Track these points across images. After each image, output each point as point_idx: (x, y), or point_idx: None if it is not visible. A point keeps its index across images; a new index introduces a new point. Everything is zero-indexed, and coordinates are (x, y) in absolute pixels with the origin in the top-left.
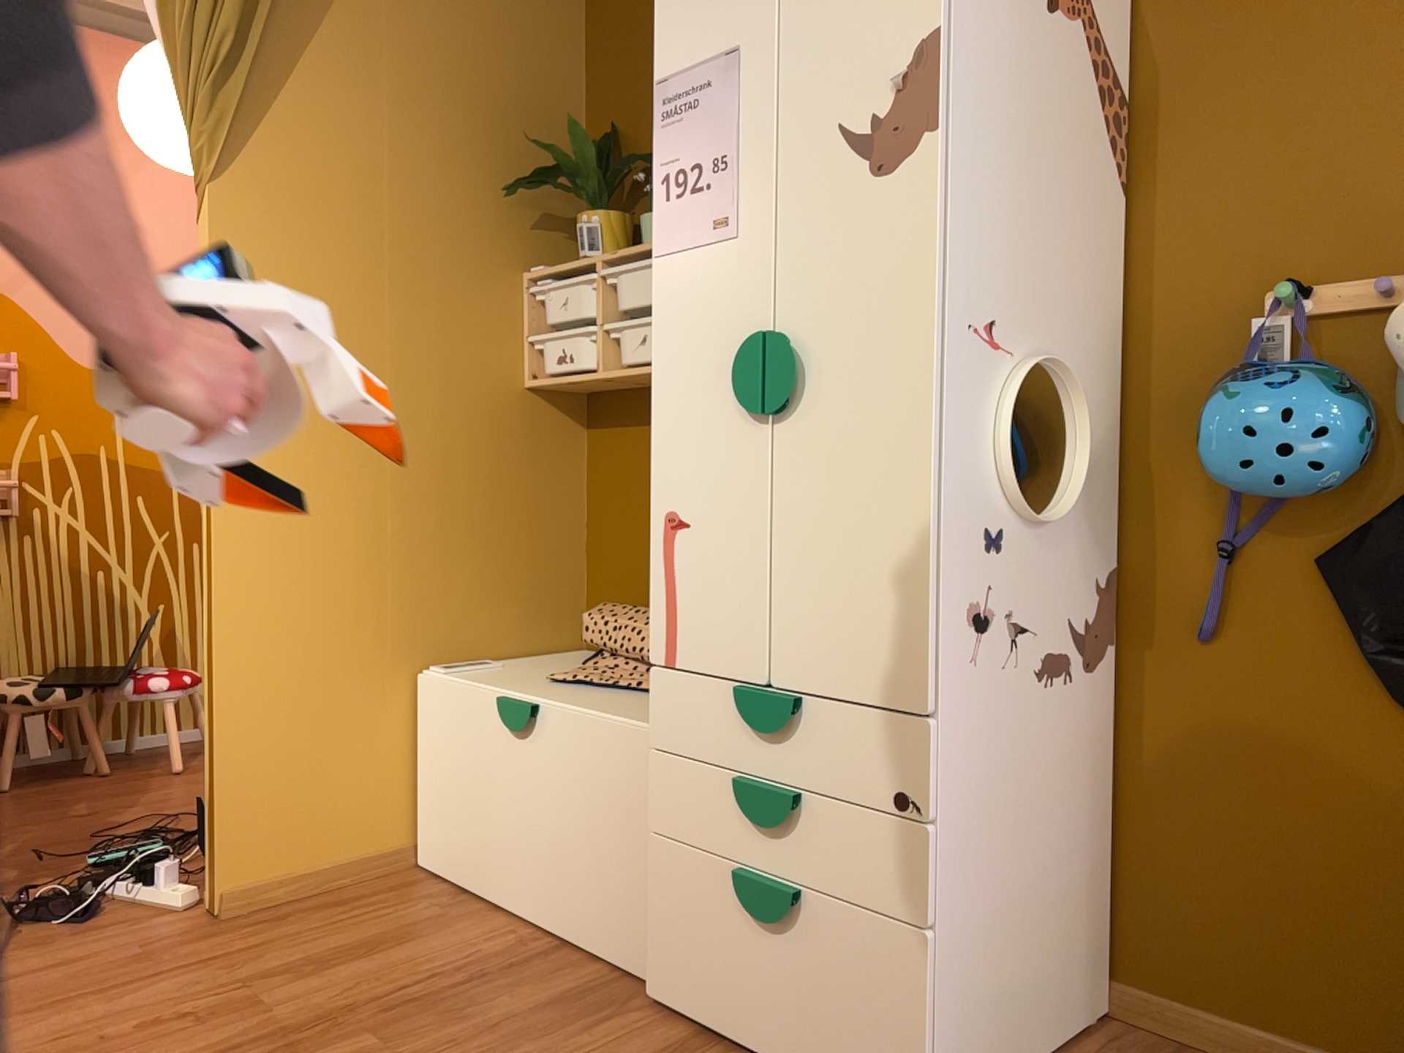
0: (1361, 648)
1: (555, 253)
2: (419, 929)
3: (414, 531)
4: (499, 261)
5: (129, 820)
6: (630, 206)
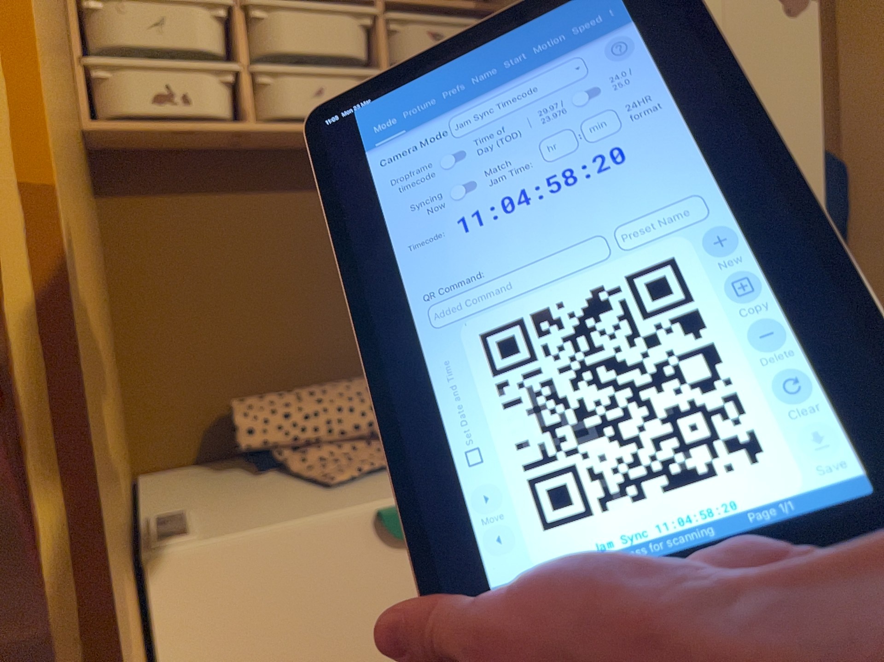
0: None
1: None
2: None
3: None
4: None
5: None
6: None
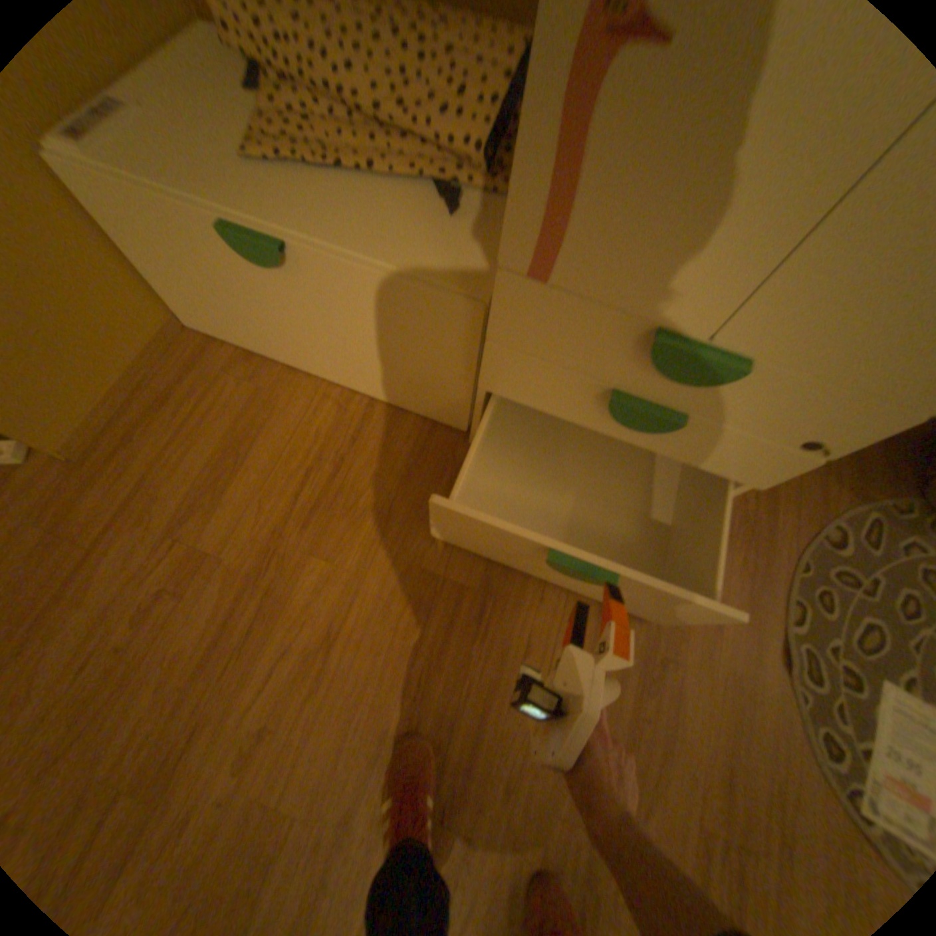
0: None
1: None
2: (254, 417)
3: None
4: None
5: None
6: None
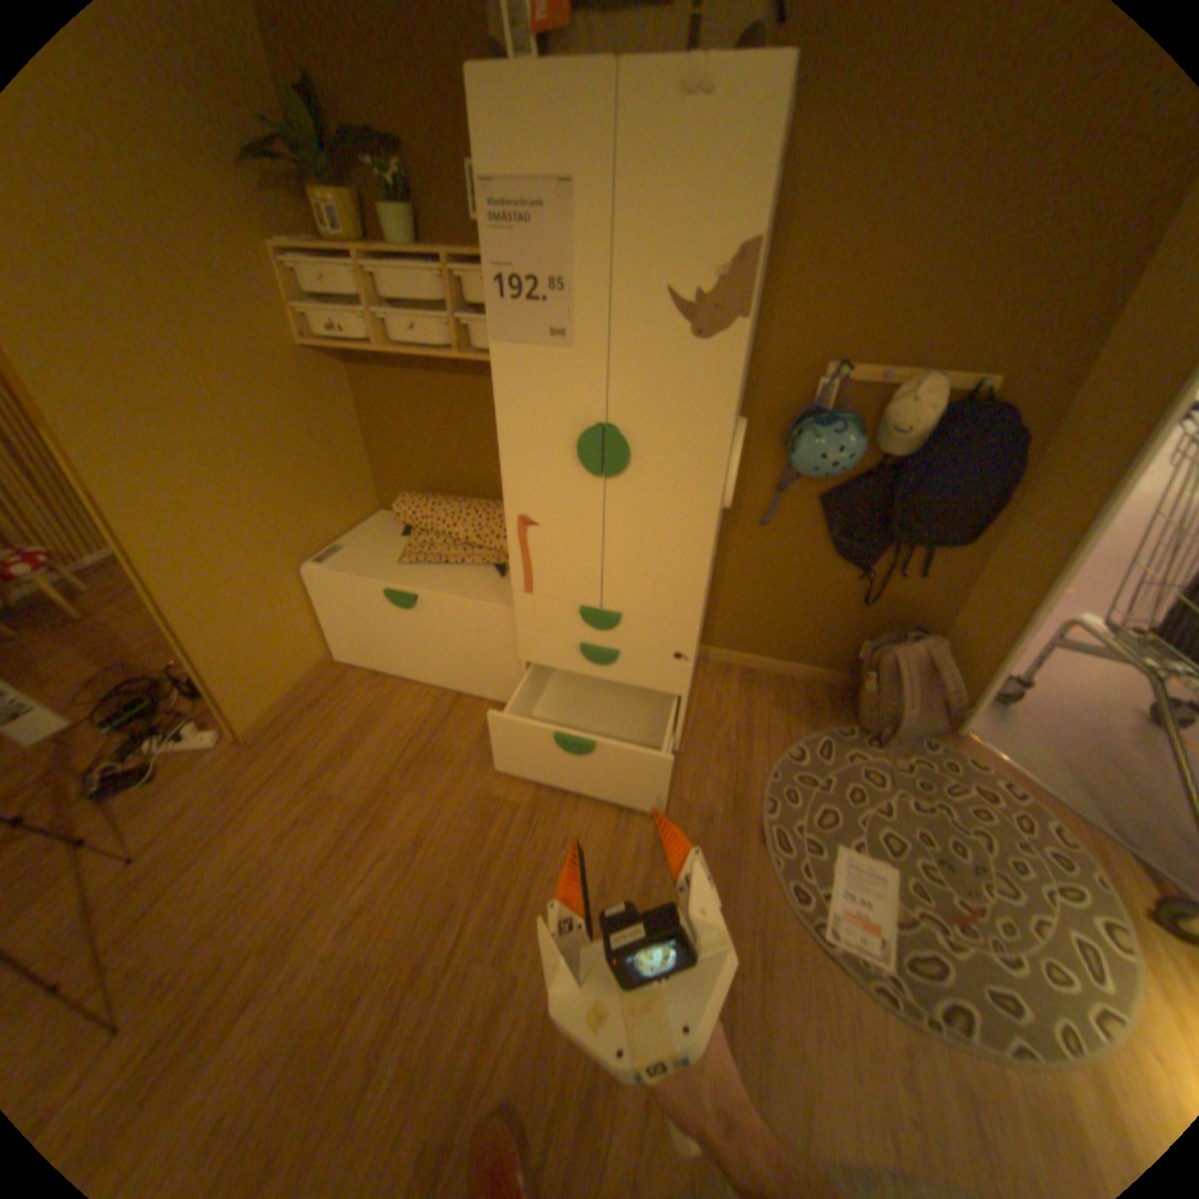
0: (830, 536)
1: (281, 214)
2: (375, 711)
3: (262, 485)
4: (241, 234)
5: (88, 681)
6: (344, 172)
